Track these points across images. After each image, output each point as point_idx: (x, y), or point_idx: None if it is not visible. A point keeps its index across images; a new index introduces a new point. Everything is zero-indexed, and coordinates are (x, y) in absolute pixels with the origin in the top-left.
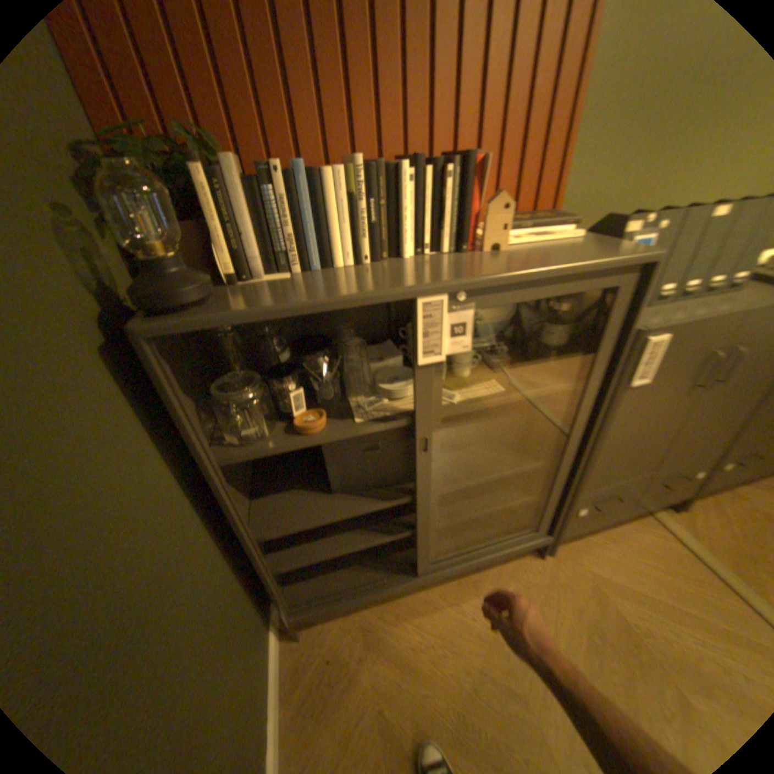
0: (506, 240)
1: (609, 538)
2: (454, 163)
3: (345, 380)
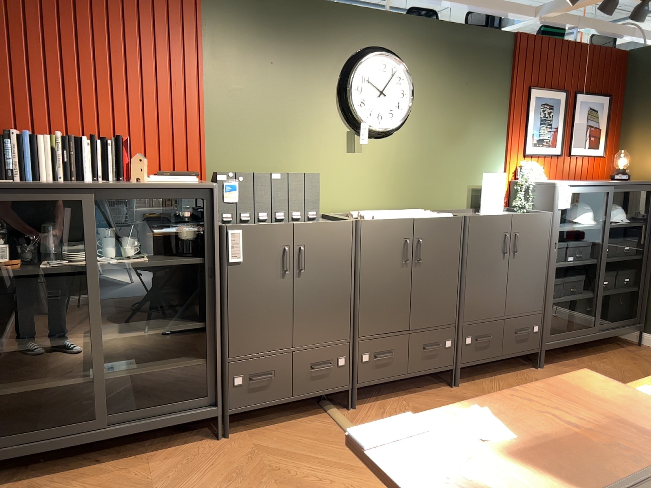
0: (147, 178)
1: (281, 426)
2: (112, 140)
3: (42, 250)
